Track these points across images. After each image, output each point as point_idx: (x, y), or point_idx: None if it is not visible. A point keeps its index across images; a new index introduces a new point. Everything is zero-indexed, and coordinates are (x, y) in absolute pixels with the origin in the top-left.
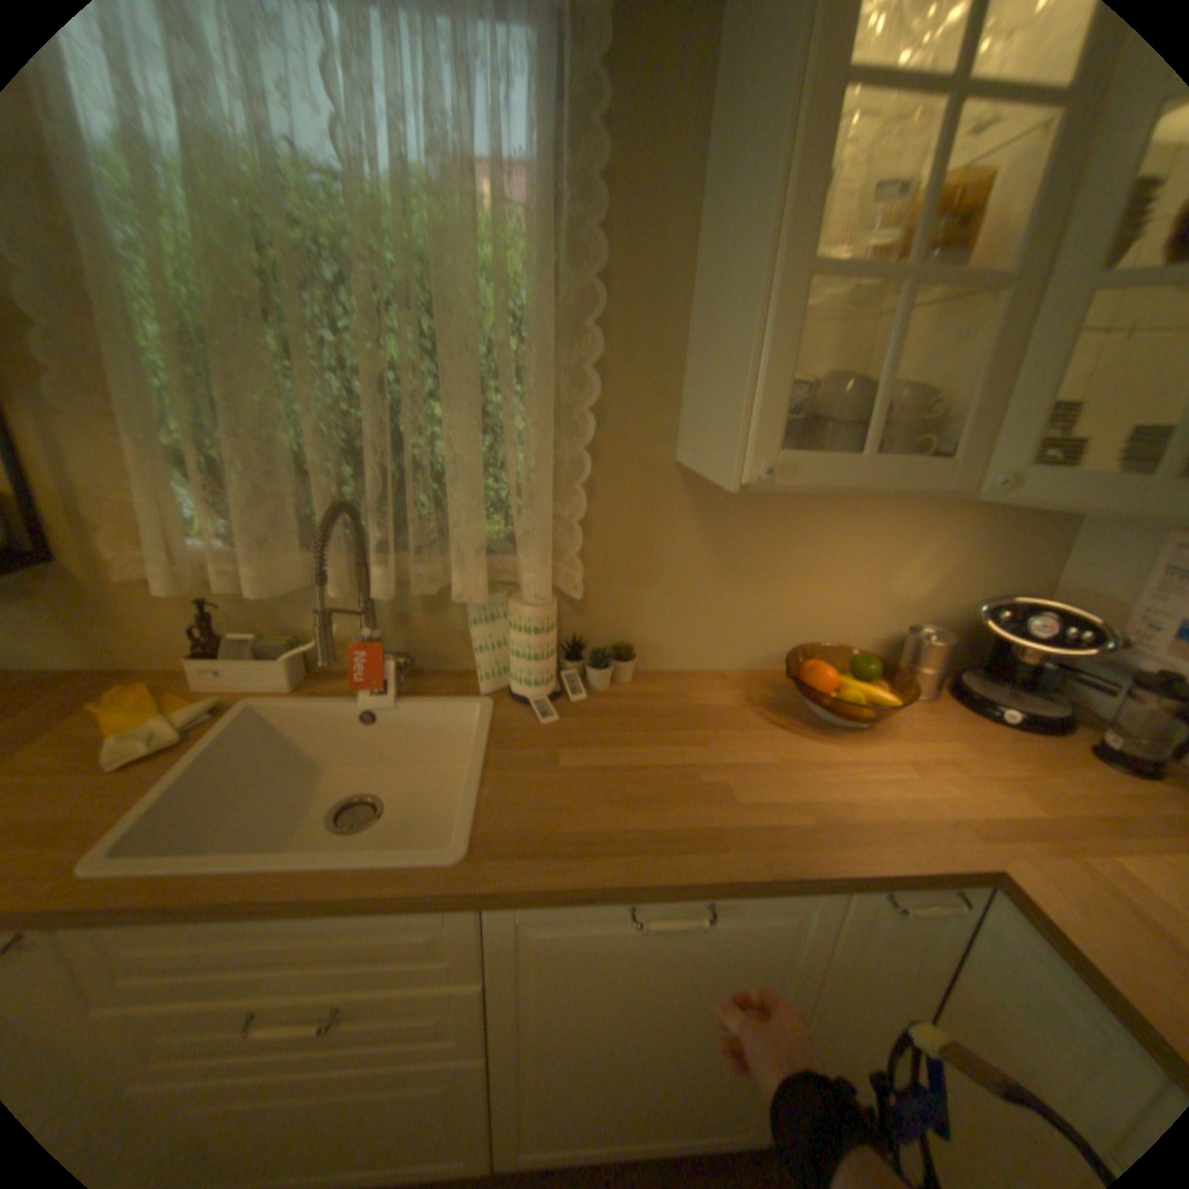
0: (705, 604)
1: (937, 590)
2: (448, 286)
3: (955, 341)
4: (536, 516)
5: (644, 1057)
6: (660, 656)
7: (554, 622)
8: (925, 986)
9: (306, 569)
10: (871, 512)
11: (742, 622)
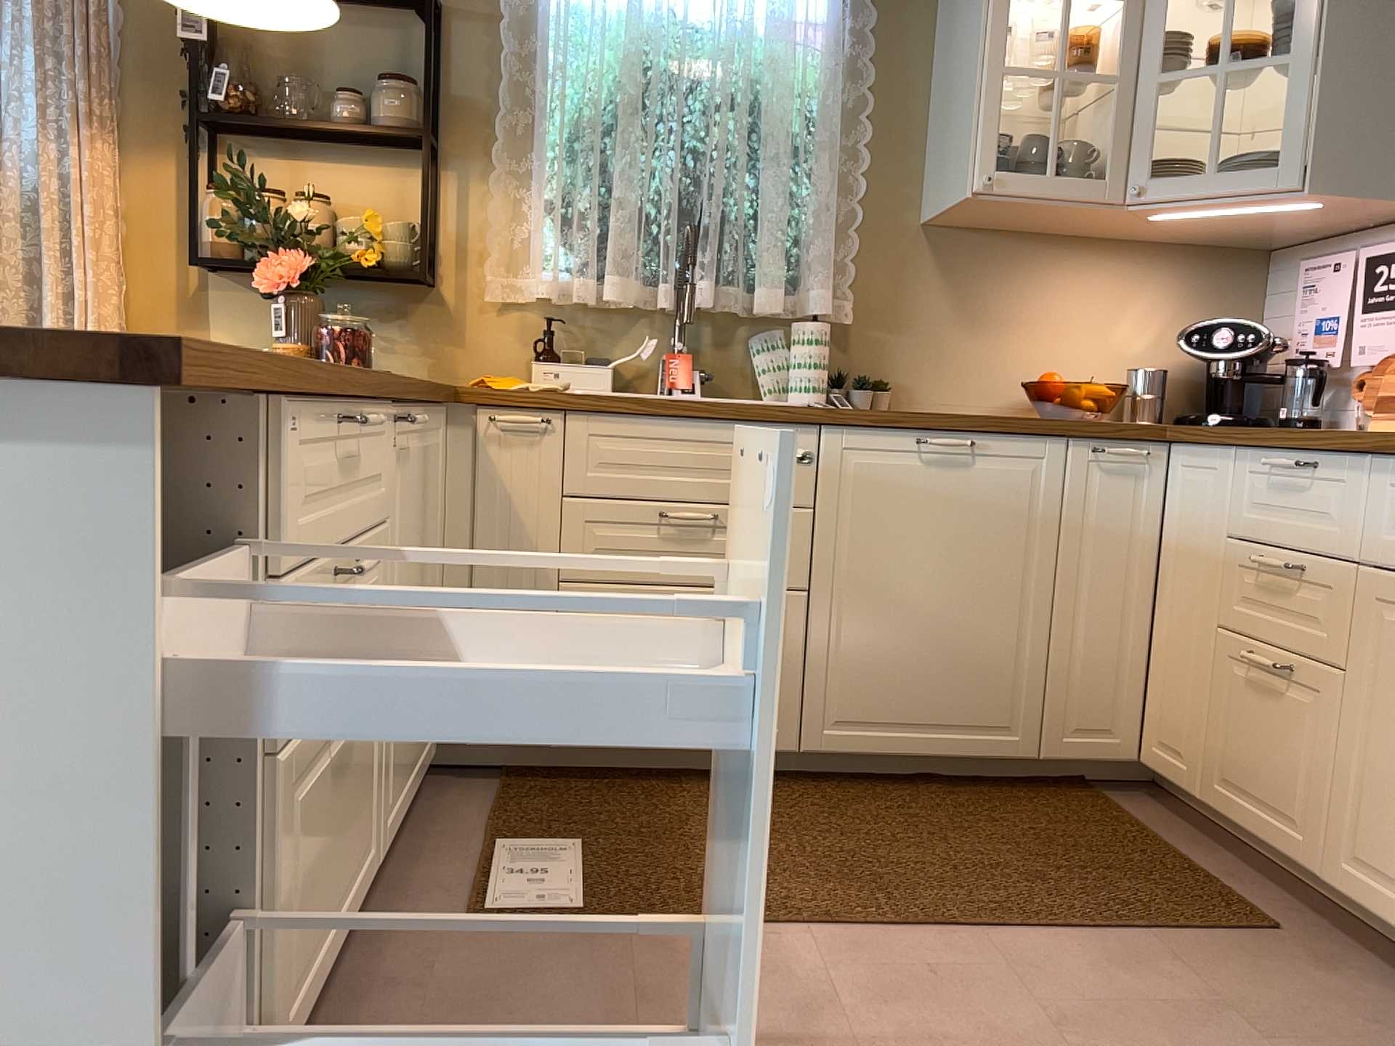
0: (950, 348)
1: (1153, 344)
2: (771, 94)
3: (1103, 123)
4: (823, 245)
5: (928, 604)
6: (912, 398)
7: (830, 338)
8: (1139, 551)
9: (639, 291)
10: (1083, 270)
11: (983, 367)
